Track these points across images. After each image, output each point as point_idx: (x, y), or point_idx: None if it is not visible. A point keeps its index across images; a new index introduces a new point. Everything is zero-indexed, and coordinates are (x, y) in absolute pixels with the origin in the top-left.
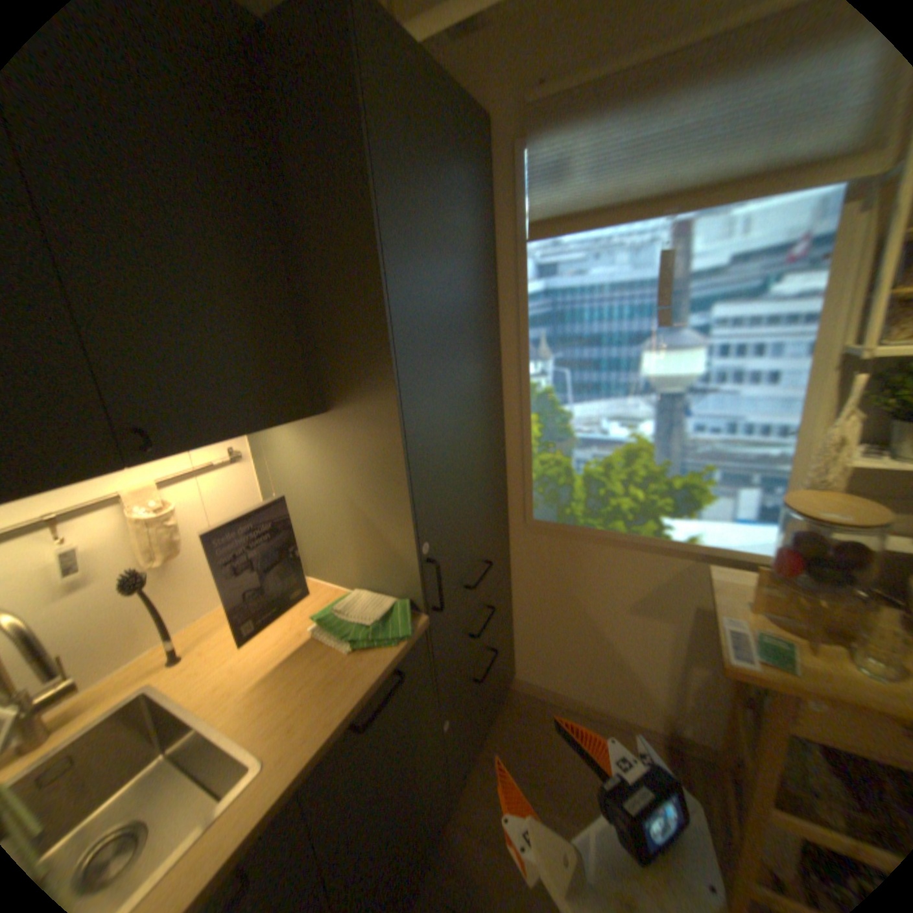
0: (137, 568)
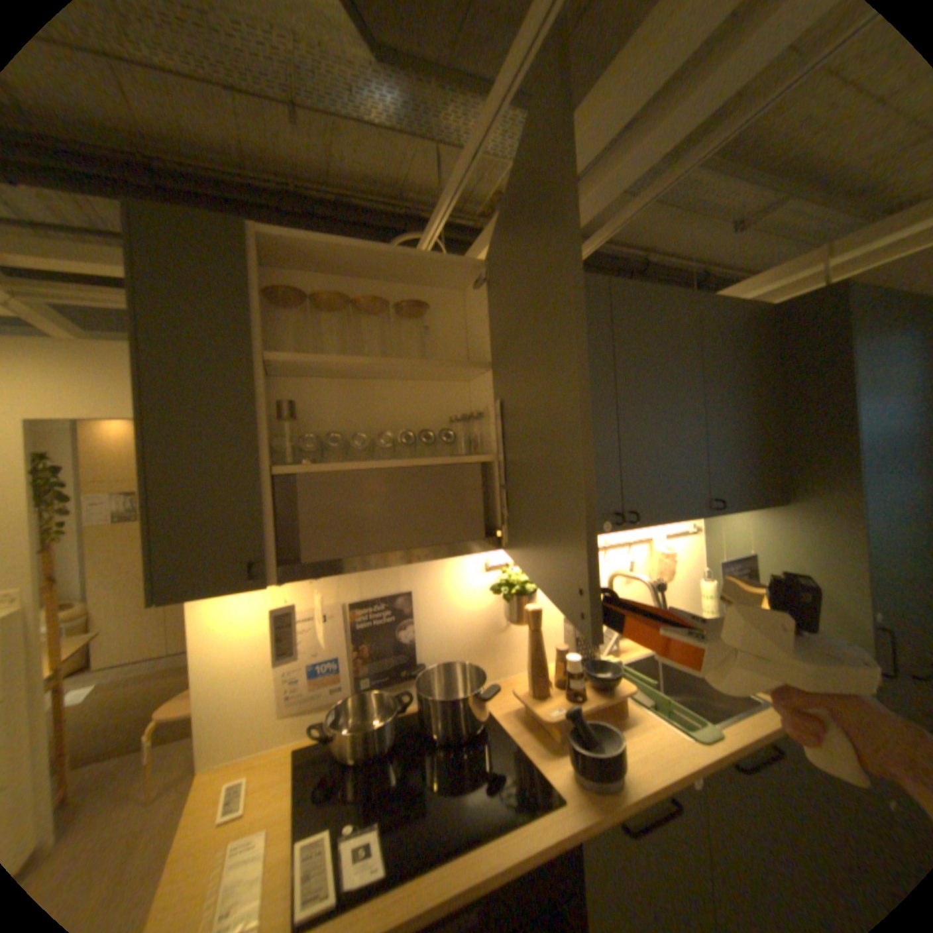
0: (659, 580)
